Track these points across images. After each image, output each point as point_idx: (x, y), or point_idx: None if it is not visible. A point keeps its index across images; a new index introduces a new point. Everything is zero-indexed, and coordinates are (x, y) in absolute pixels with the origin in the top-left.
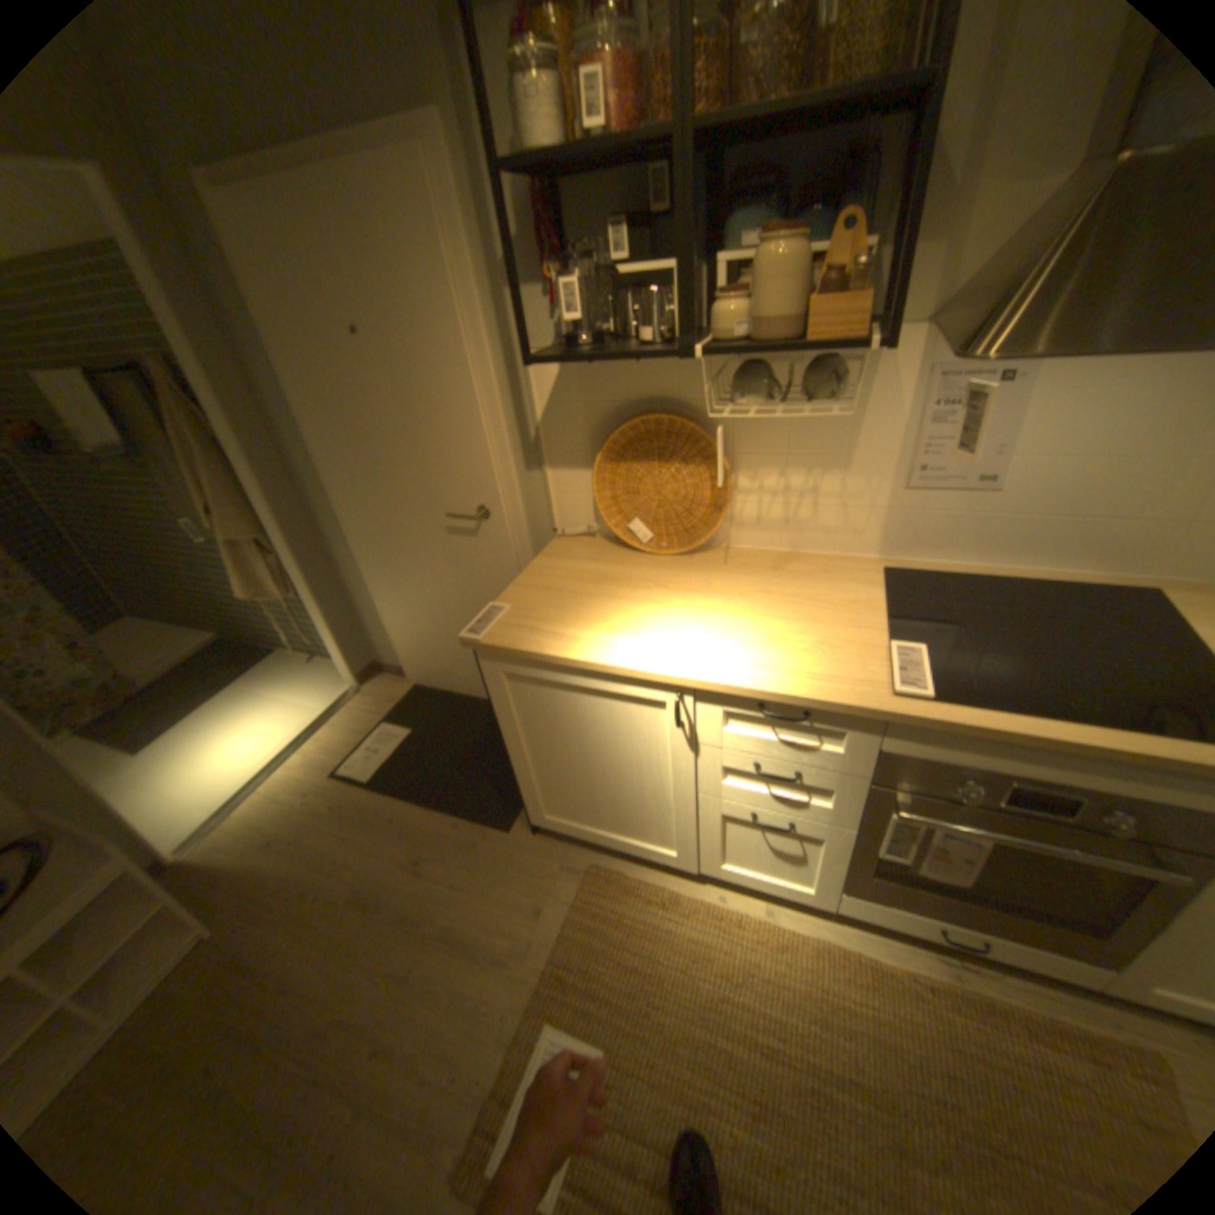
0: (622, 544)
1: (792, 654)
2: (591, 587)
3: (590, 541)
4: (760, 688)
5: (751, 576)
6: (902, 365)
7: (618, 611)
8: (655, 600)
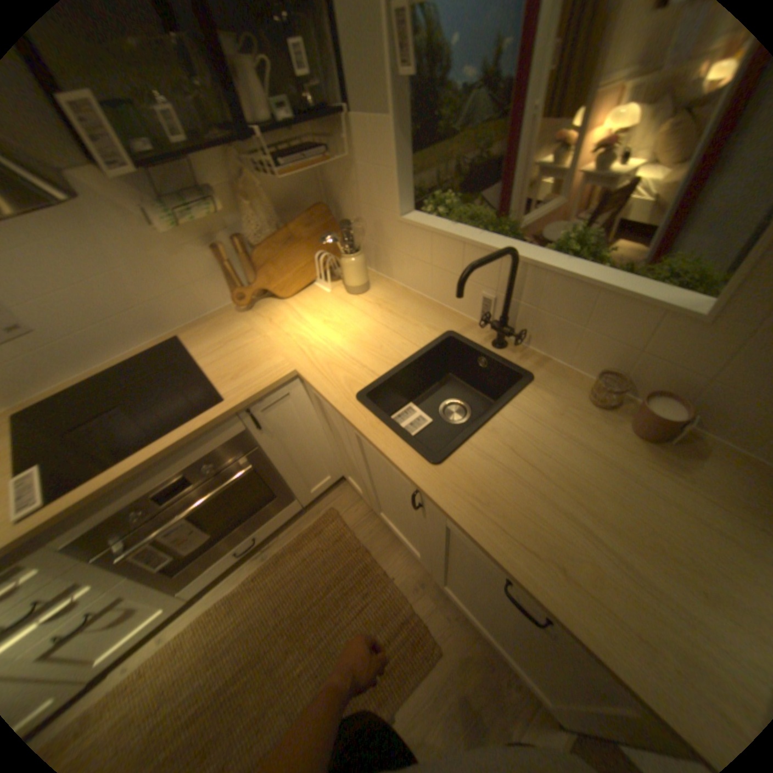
0: None
1: None
2: None
3: None
4: None
5: None
6: None
7: None
8: None
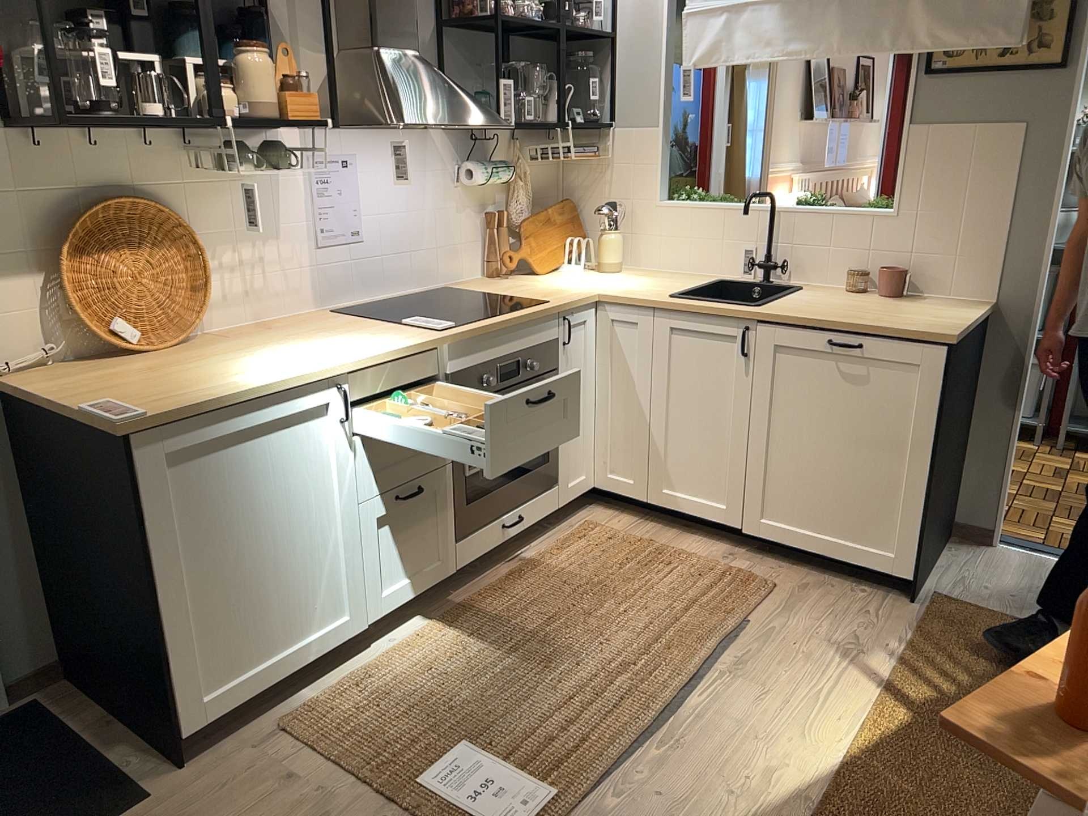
0: (101, 360)
1: (371, 341)
2: (153, 375)
3: (59, 367)
4: (388, 351)
5: (265, 336)
6: (293, 158)
7: (219, 371)
8: (231, 360)
